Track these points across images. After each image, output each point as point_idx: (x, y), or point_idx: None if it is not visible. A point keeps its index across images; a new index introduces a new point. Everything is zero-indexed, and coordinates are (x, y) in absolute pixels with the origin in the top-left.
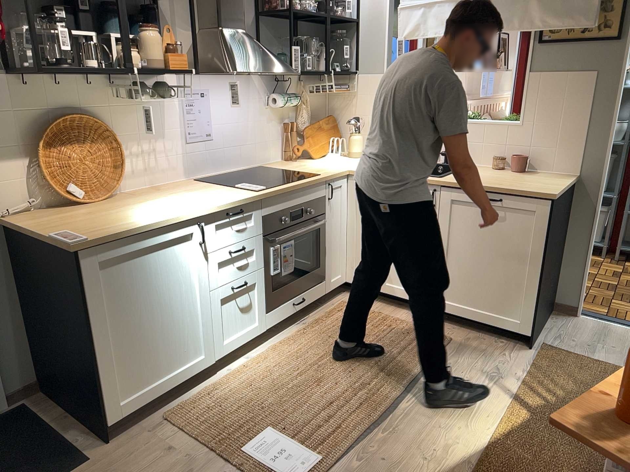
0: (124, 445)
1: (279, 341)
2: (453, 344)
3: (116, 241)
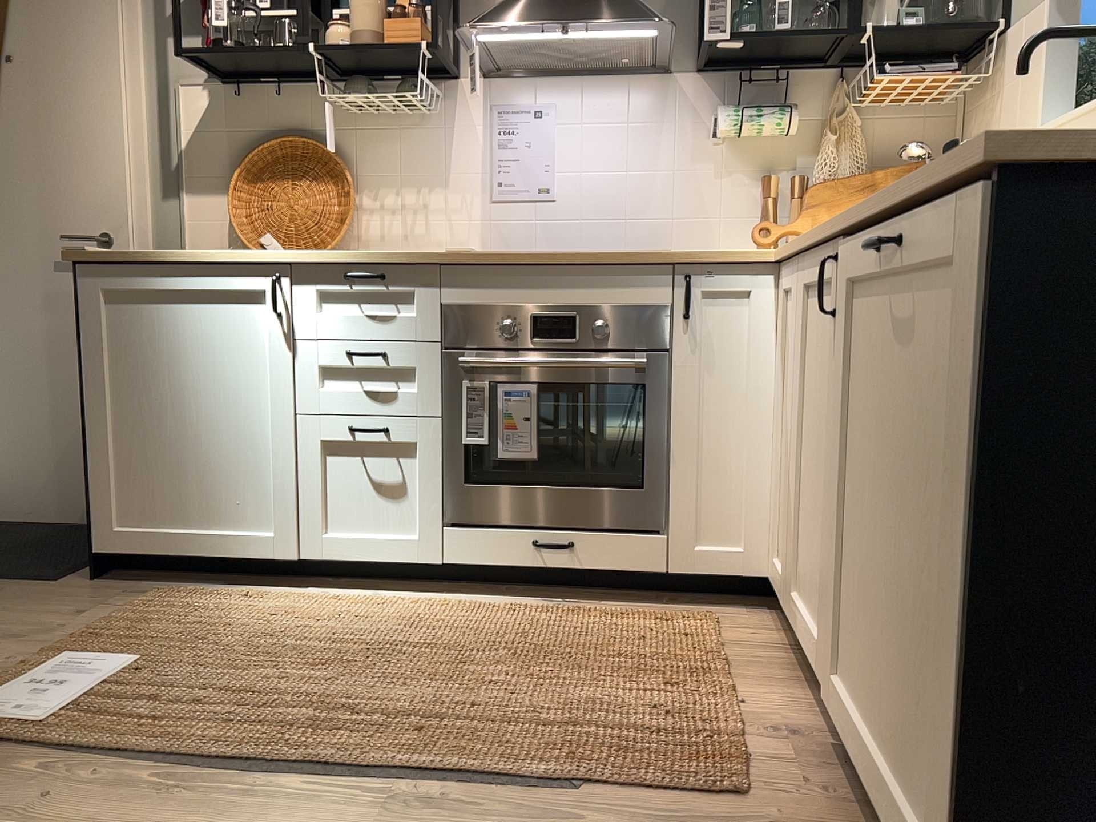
0: (89, 589)
1: (462, 604)
2: (718, 810)
3: (130, 265)
